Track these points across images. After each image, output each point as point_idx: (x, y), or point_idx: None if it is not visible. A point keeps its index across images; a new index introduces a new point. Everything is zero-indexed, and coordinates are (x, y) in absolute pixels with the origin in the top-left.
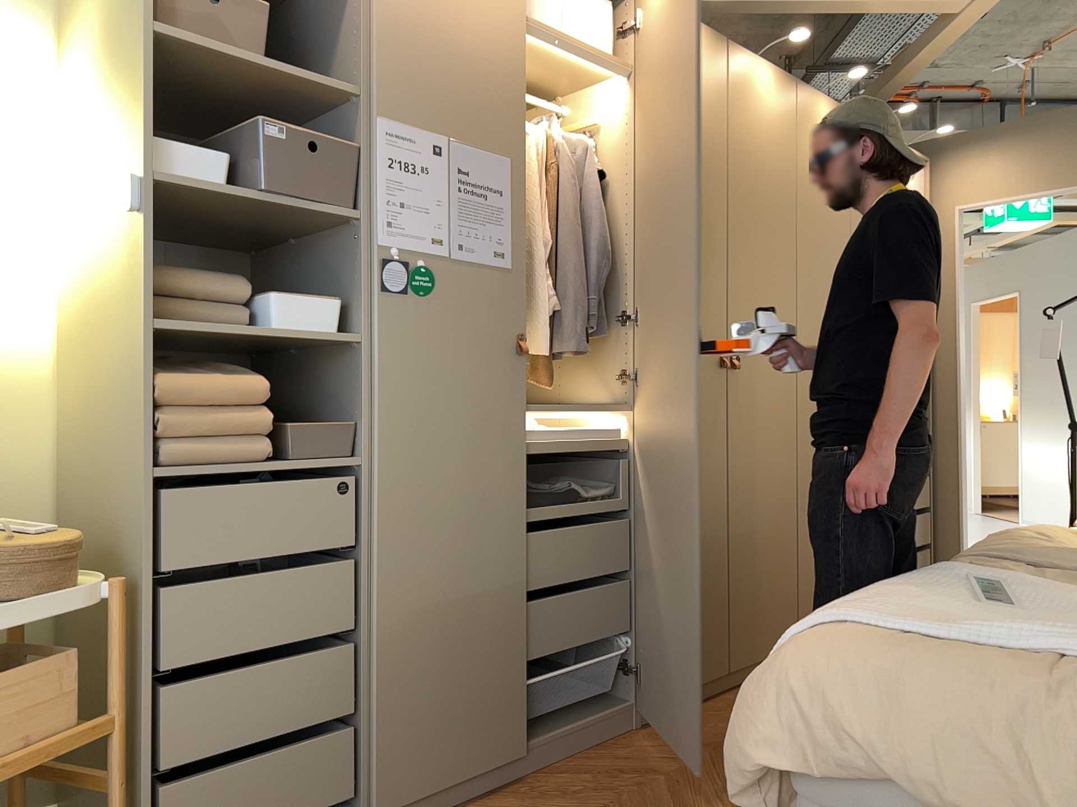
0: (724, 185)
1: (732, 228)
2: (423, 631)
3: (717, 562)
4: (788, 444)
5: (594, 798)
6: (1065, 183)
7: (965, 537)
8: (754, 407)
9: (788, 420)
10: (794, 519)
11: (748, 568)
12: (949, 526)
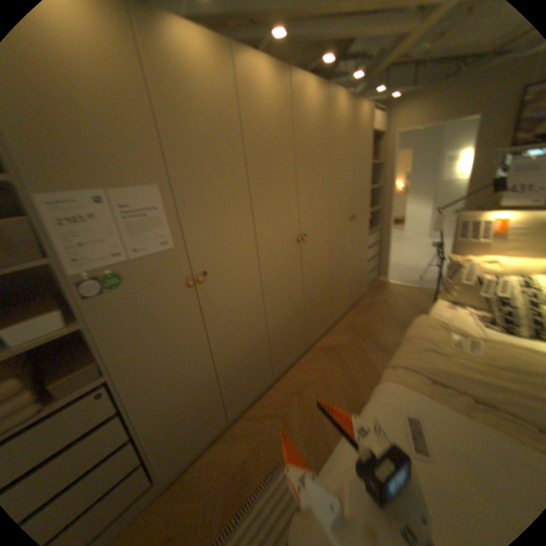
0: (293, 157)
1: (298, 178)
2: (167, 419)
3: (300, 317)
4: (327, 261)
5: (254, 439)
6: (445, 120)
7: (390, 263)
8: (312, 253)
9: (327, 251)
10: (330, 286)
11: (312, 313)
12: (384, 259)
